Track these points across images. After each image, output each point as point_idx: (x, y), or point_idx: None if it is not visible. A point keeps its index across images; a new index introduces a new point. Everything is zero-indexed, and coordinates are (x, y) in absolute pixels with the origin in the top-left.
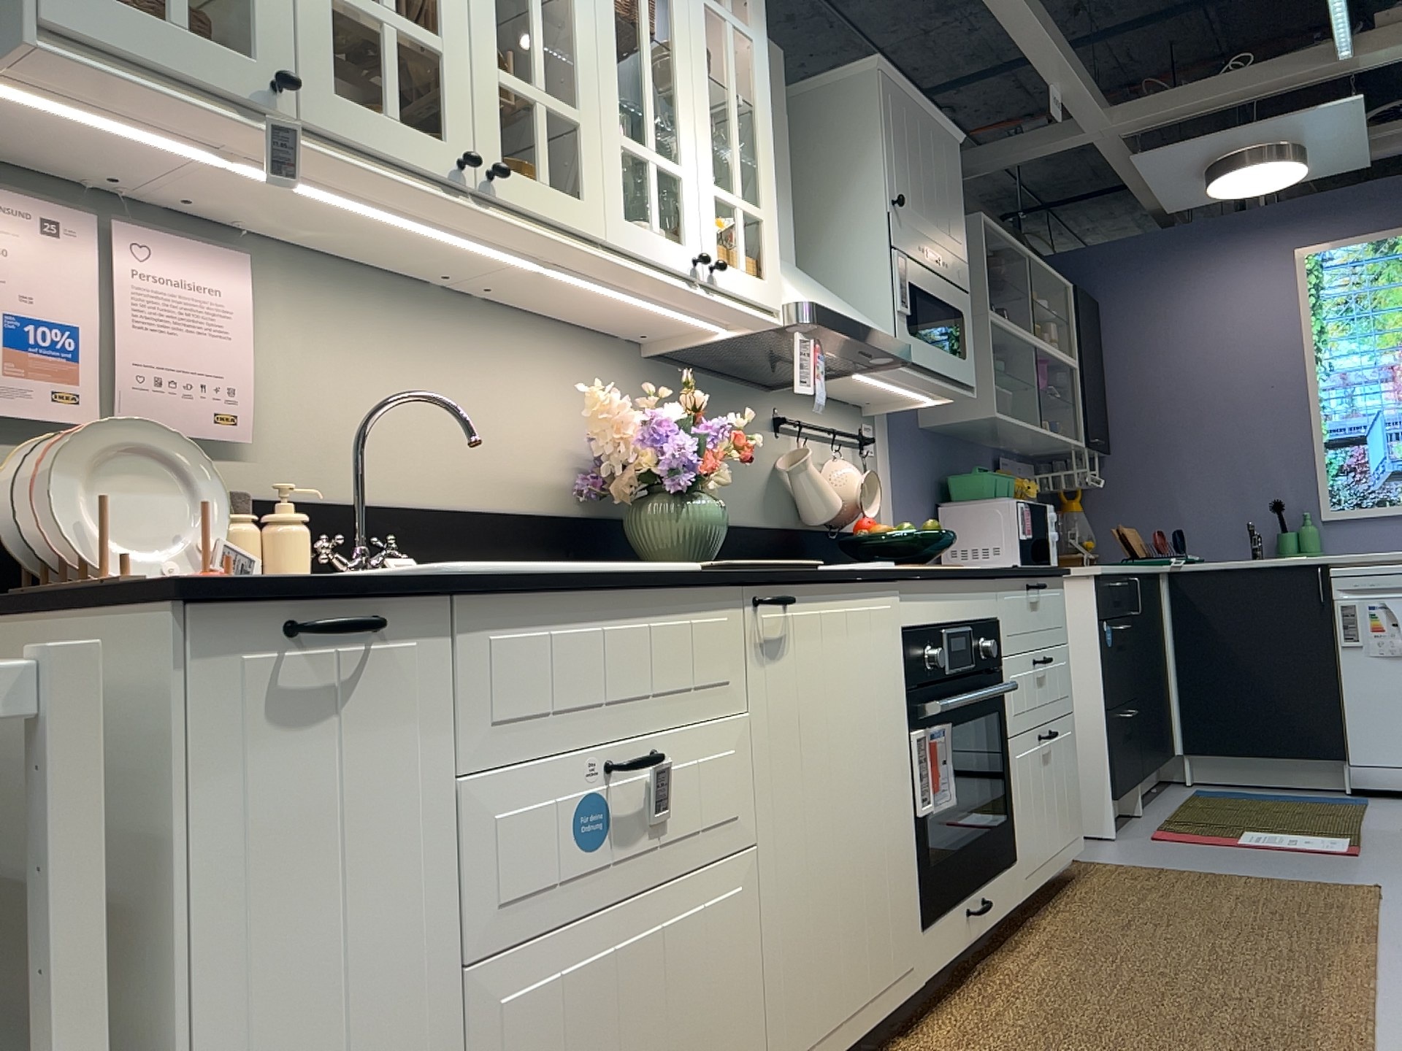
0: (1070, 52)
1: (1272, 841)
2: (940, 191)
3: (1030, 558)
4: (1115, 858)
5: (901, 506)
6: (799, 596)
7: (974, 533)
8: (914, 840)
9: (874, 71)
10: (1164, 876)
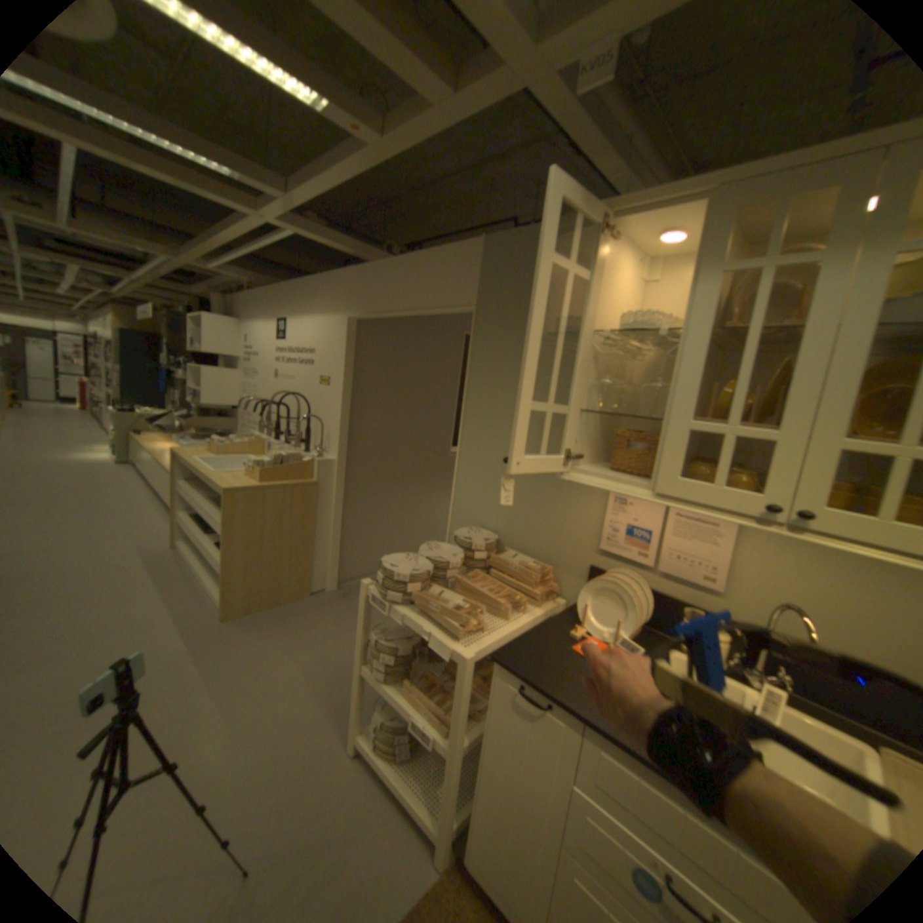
0: None
1: None
2: None
3: None
4: None
5: None
6: None
7: None
8: None
9: None
10: None
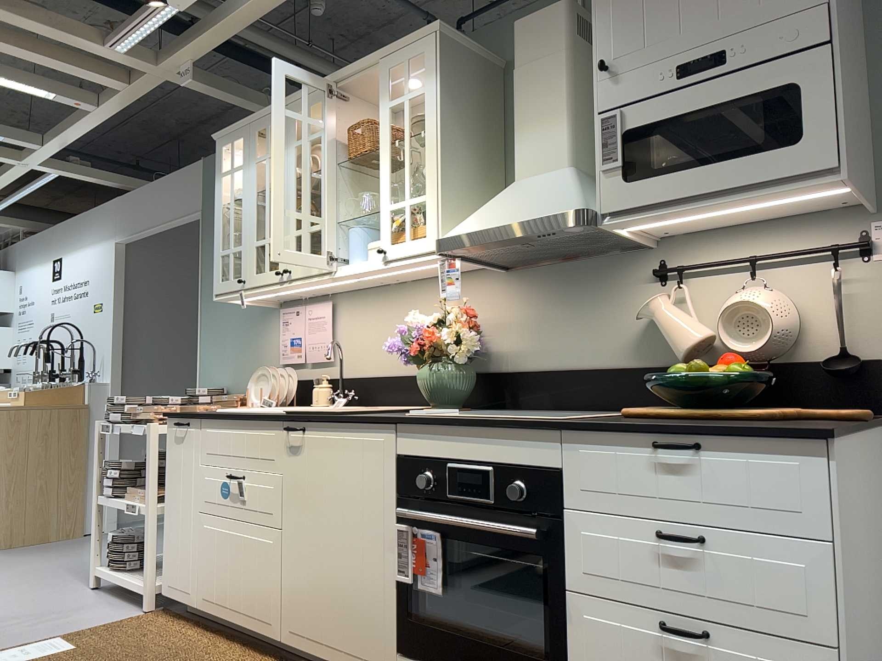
0: None
1: None
2: None
3: None
4: None
5: None
6: (311, 428)
7: None
8: (398, 594)
9: None
10: None
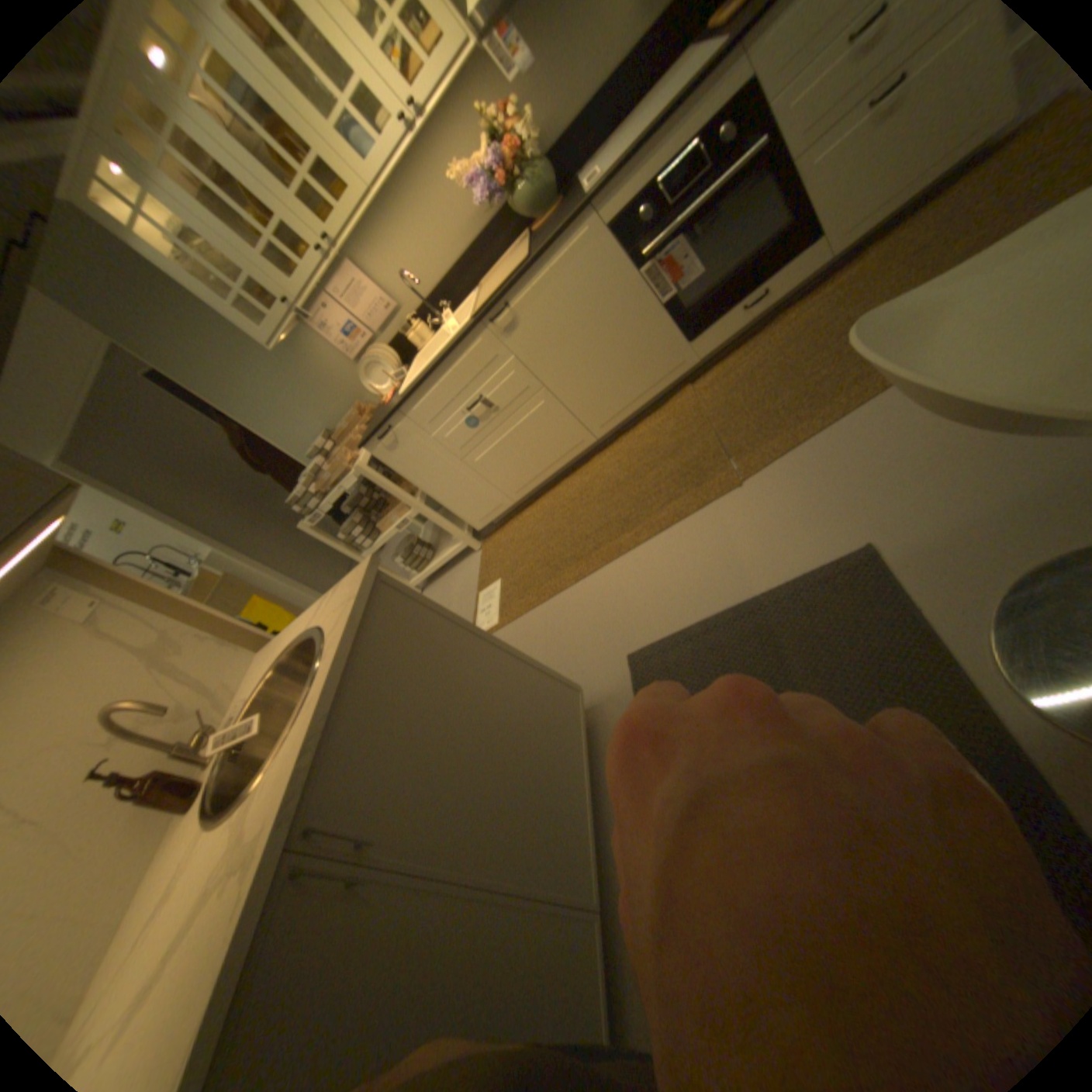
0: None
1: None
2: None
3: None
4: None
5: None
6: (514, 292)
7: None
8: (669, 310)
9: None
10: None
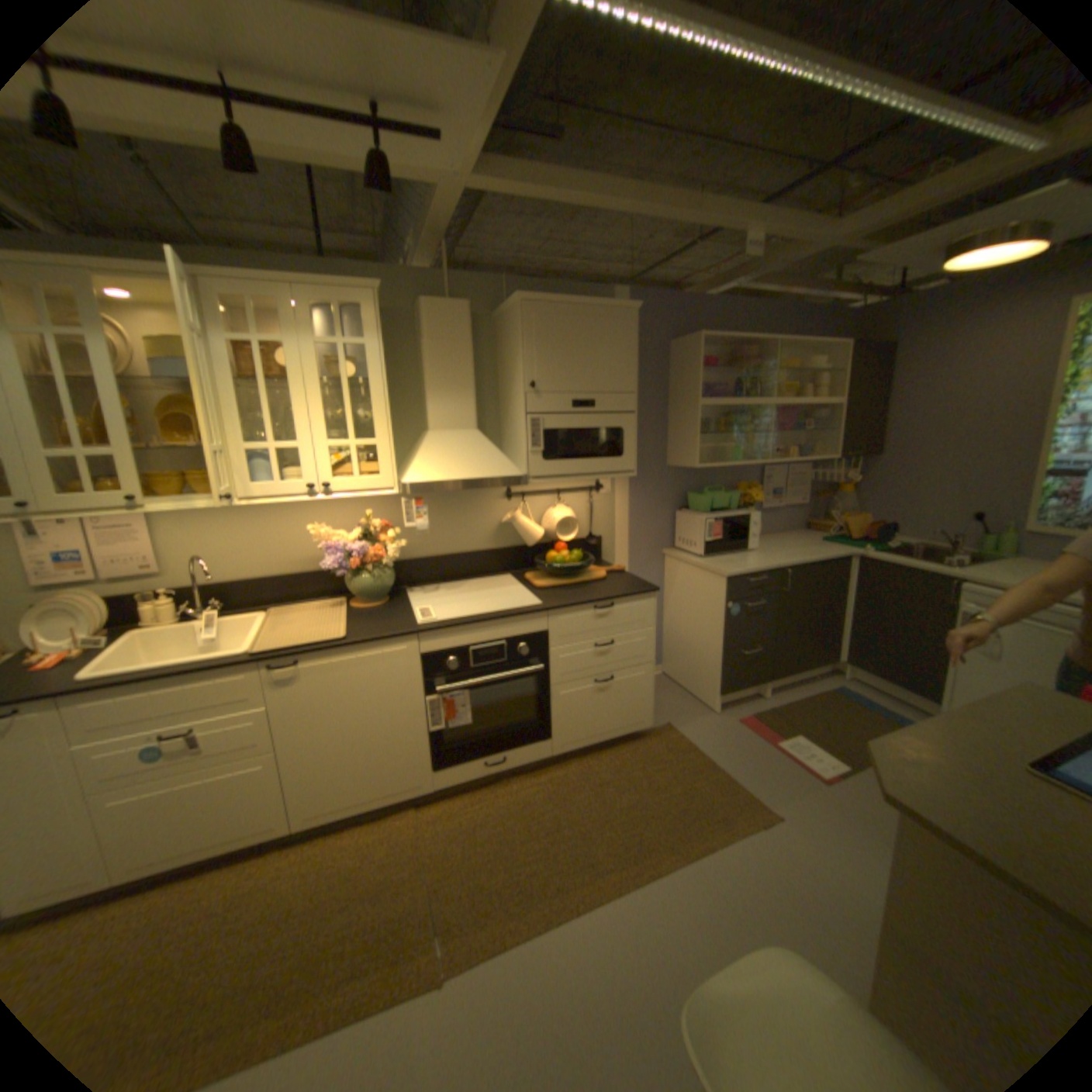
0: (752, 204)
1: (797, 753)
2: (597, 355)
3: (715, 551)
4: (690, 731)
5: (633, 516)
6: (310, 658)
7: (688, 530)
8: (429, 739)
9: (518, 301)
10: (684, 757)
